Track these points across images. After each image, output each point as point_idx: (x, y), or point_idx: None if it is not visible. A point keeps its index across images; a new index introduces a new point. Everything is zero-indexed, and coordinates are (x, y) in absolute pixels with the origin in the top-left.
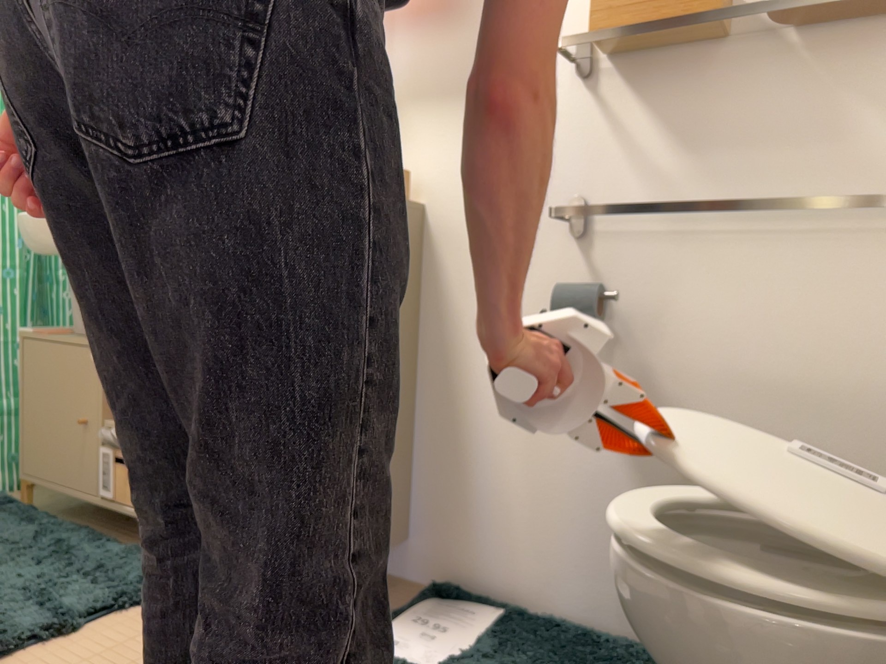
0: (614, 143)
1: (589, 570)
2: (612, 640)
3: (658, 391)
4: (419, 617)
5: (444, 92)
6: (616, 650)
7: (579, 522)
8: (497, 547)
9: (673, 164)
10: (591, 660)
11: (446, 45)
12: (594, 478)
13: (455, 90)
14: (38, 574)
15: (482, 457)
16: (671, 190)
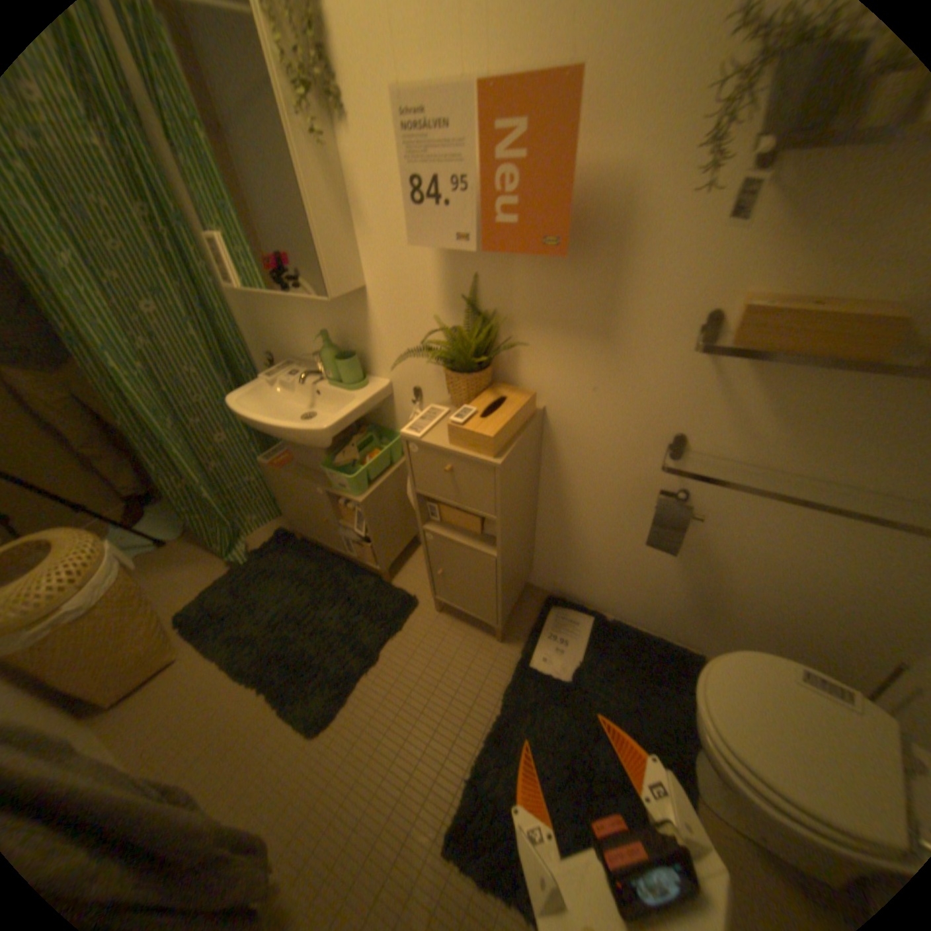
0: (724, 403)
1: (646, 609)
2: (657, 642)
3: (714, 552)
4: (552, 632)
5: (566, 325)
6: (661, 653)
7: (644, 590)
8: (589, 587)
9: (773, 431)
10: (650, 664)
11: (570, 282)
12: (658, 577)
13: (576, 325)
14: (340, 616)
15: (583, 551)
16: (765, 448)
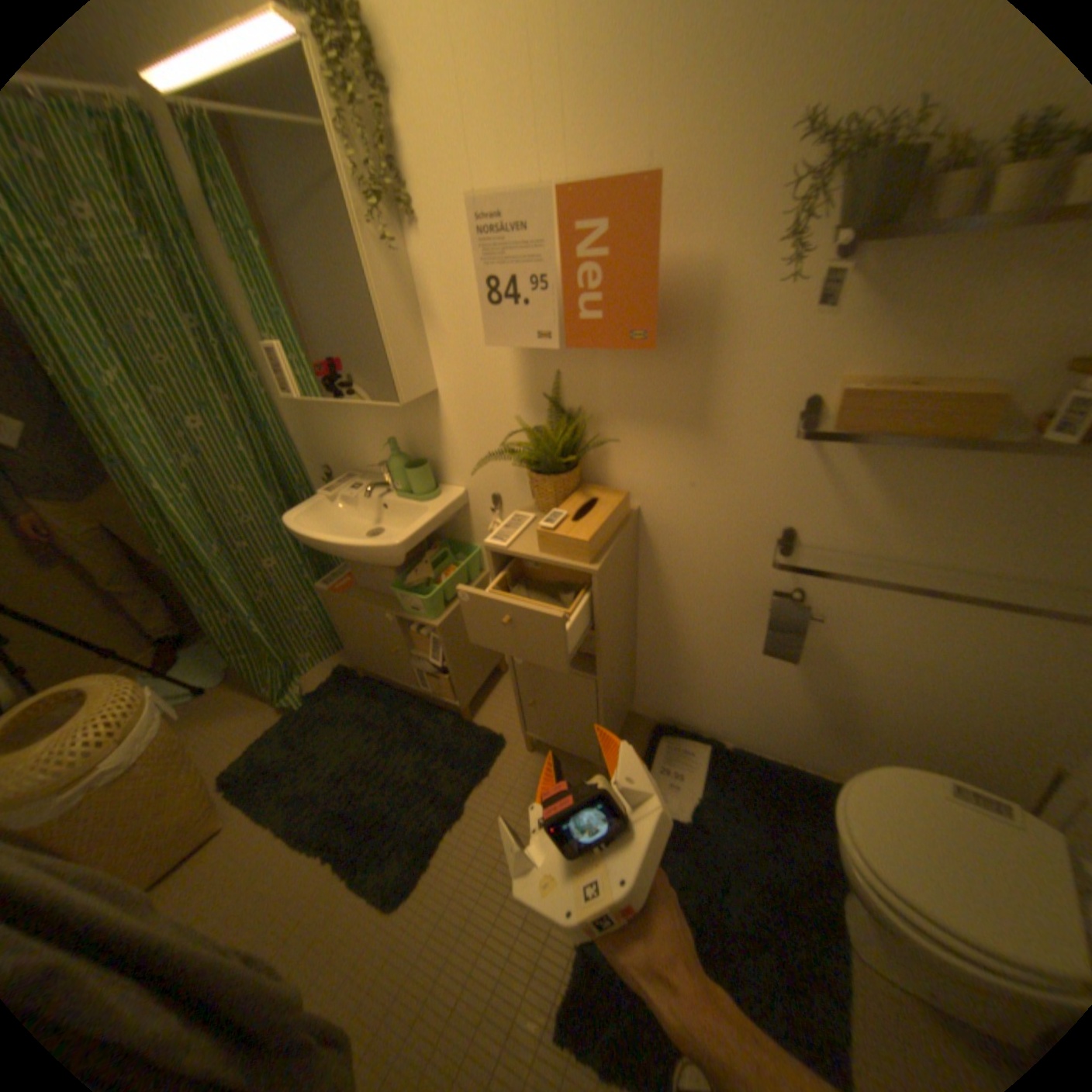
0: (831, 492)
1: (768, 731)
2: (785, 769)
3: (839, 657)
4: (663, 766)
5: (657, 418)
6: (790, 782)
7: (764, 709)
8: (702, 710)
9: (887, 518)
10: (779, 796)
11: (659, 374)
12: (779, 692)
13: (668, 419)
14: (414, 762)
15: (692, 668)
16: (880, 537)
